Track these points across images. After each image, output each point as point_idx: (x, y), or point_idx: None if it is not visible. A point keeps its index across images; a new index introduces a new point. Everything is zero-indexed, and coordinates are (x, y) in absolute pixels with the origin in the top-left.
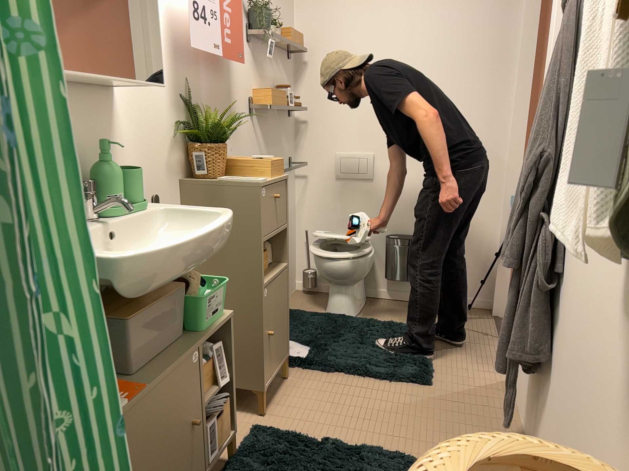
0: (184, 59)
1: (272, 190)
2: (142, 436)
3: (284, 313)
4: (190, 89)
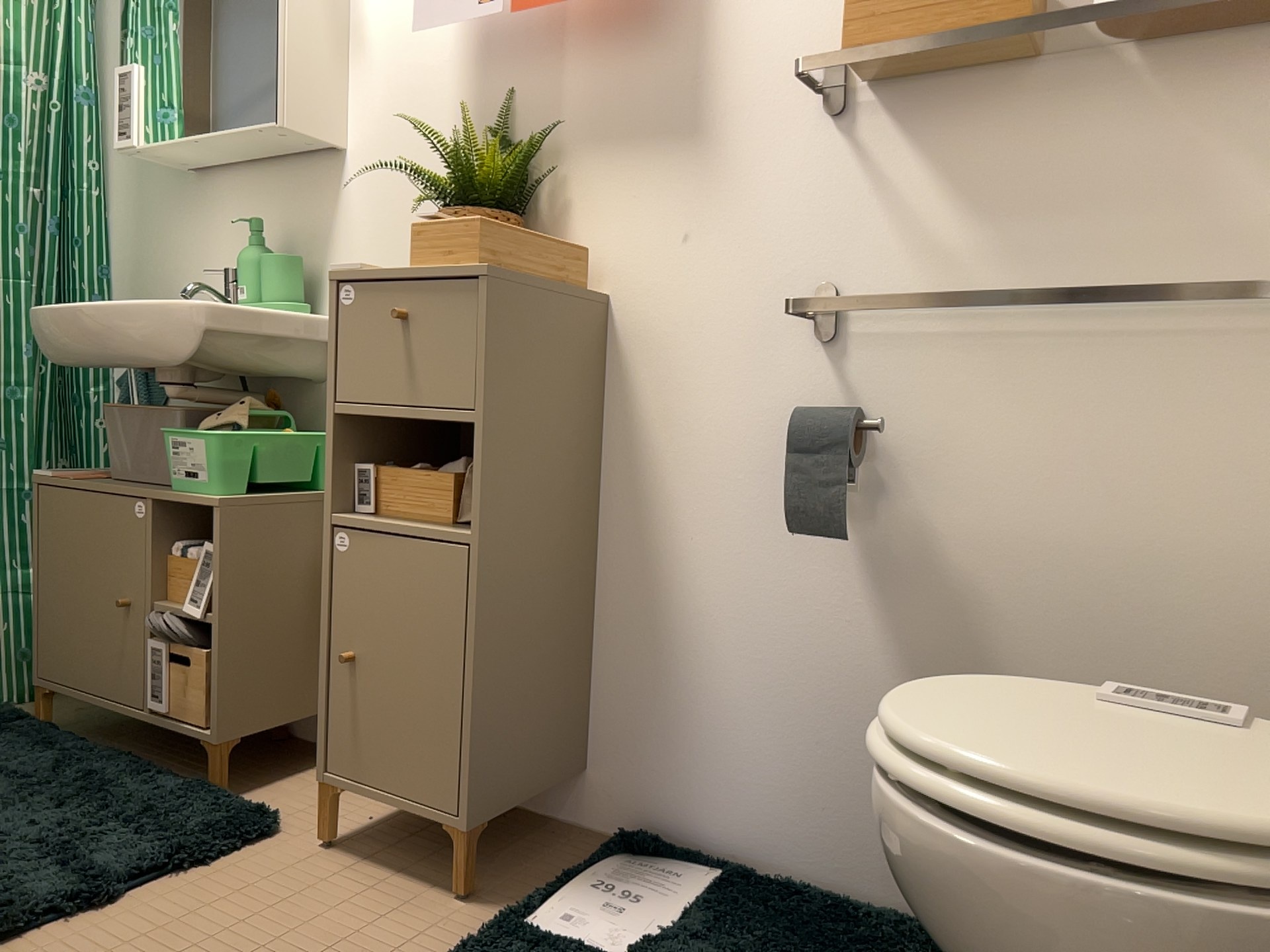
0: (499, 48)
1: (384, 295)
2: (59, 533)
3: (430, 667)
4: (506, 104)
